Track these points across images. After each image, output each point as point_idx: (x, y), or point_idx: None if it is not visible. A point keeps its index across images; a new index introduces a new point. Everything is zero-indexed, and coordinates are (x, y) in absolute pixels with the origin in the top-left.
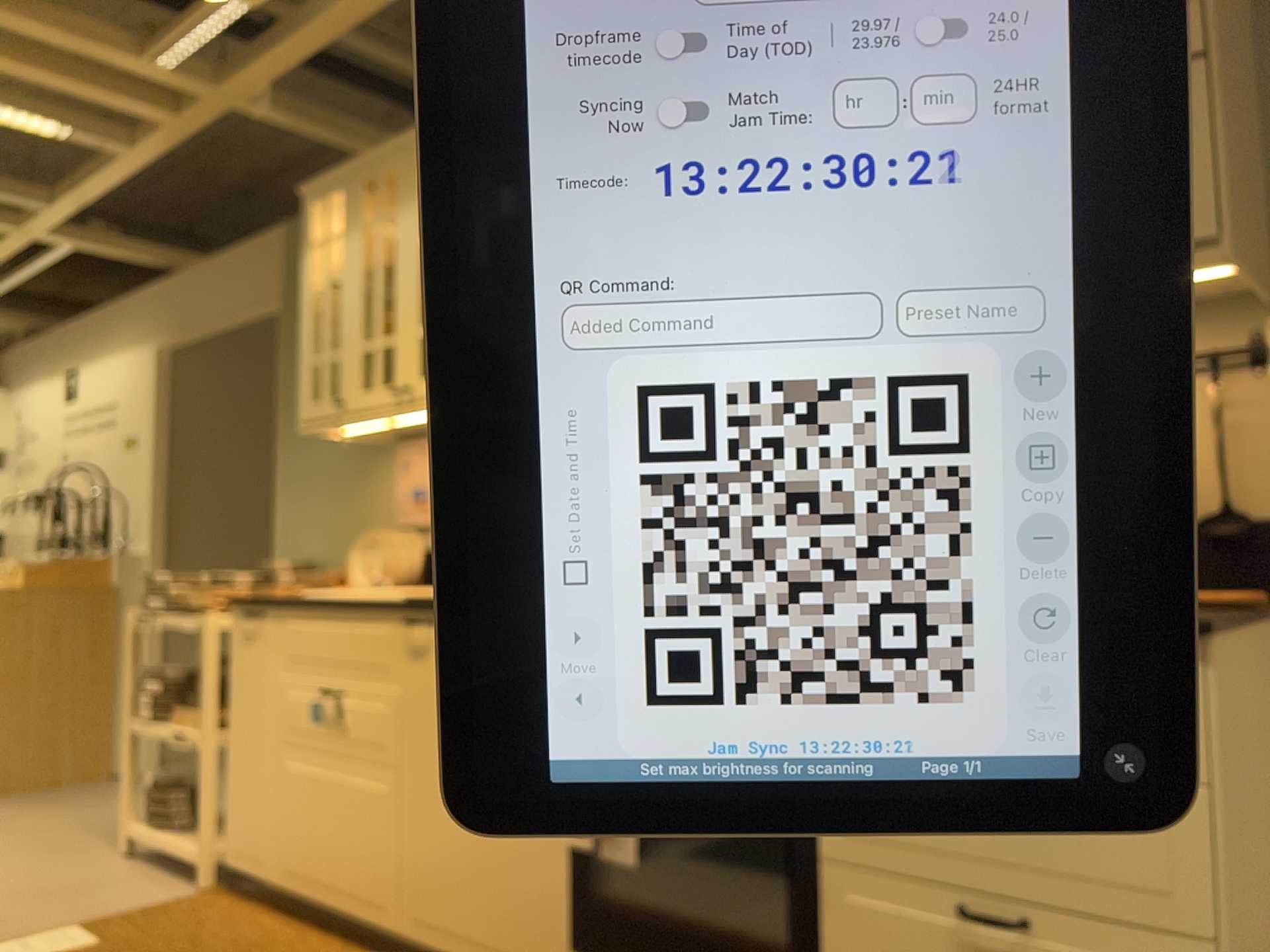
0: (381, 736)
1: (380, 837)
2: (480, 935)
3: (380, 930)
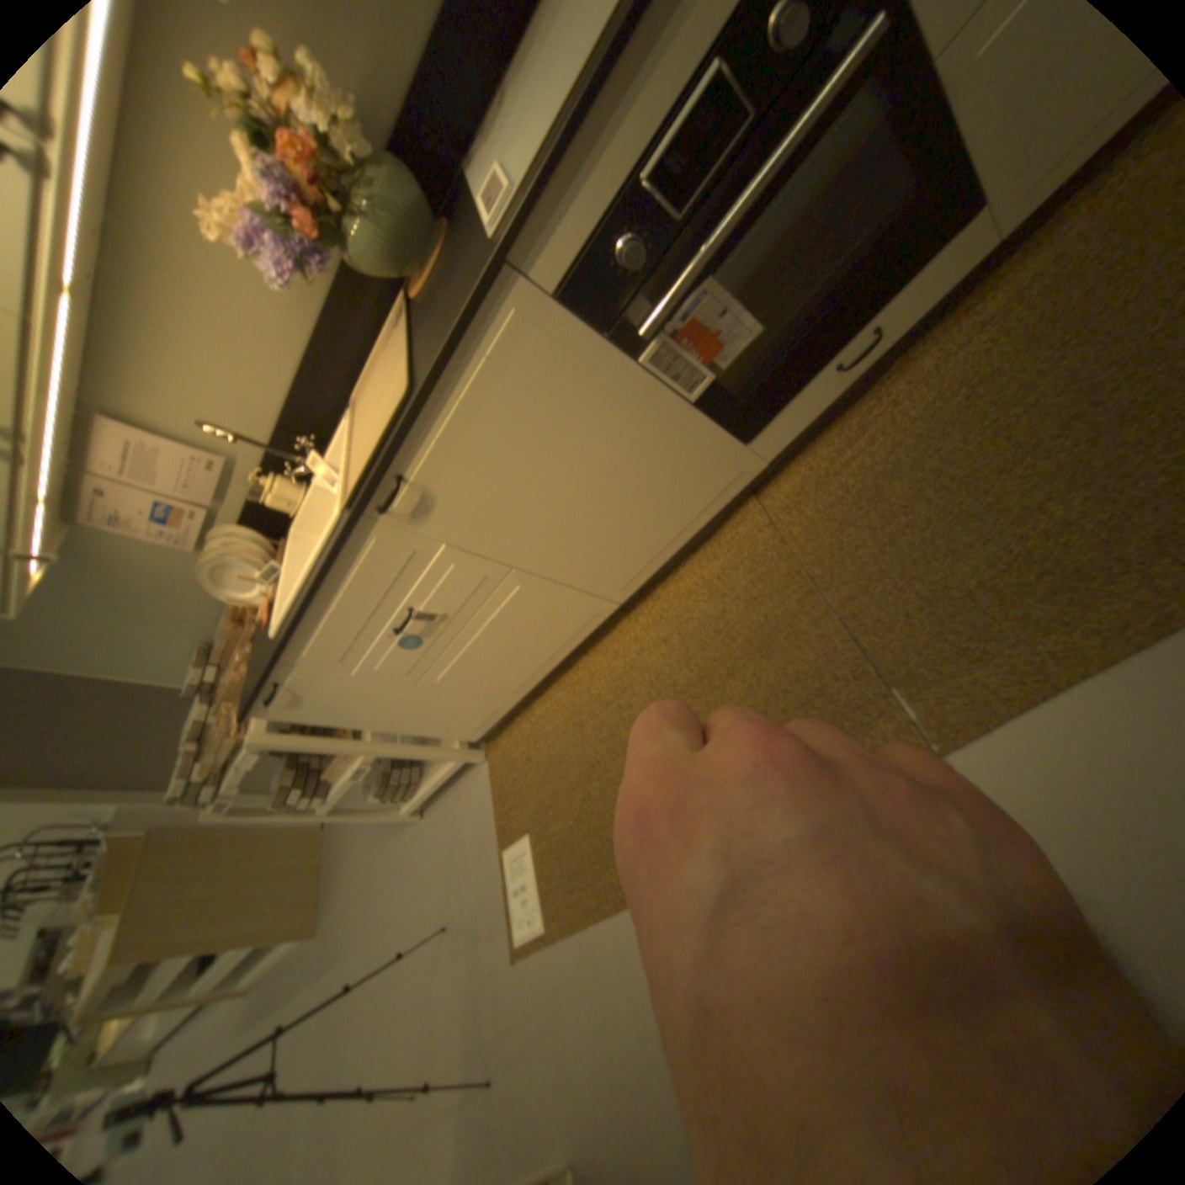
0: (477, 577)
1: (552, 601)
2: (676, 528)
3: (608, 617)
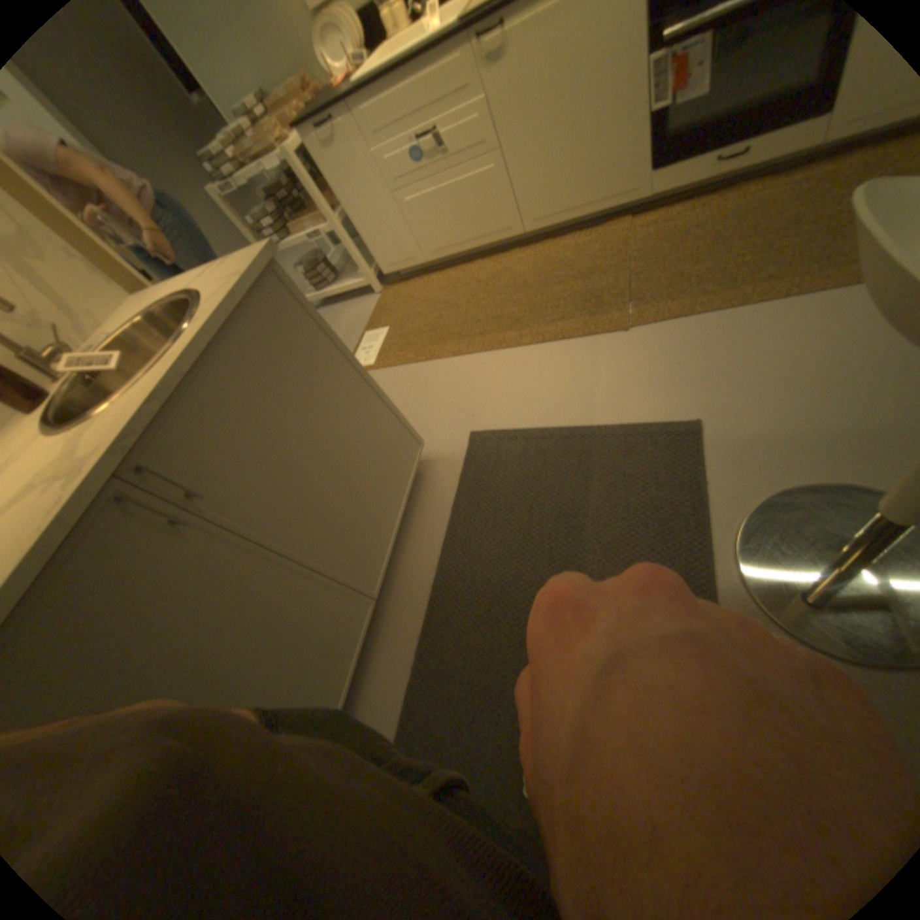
0: (480, 133)
1: (499, 191)
2: (586, 196)
3: (513, 235)
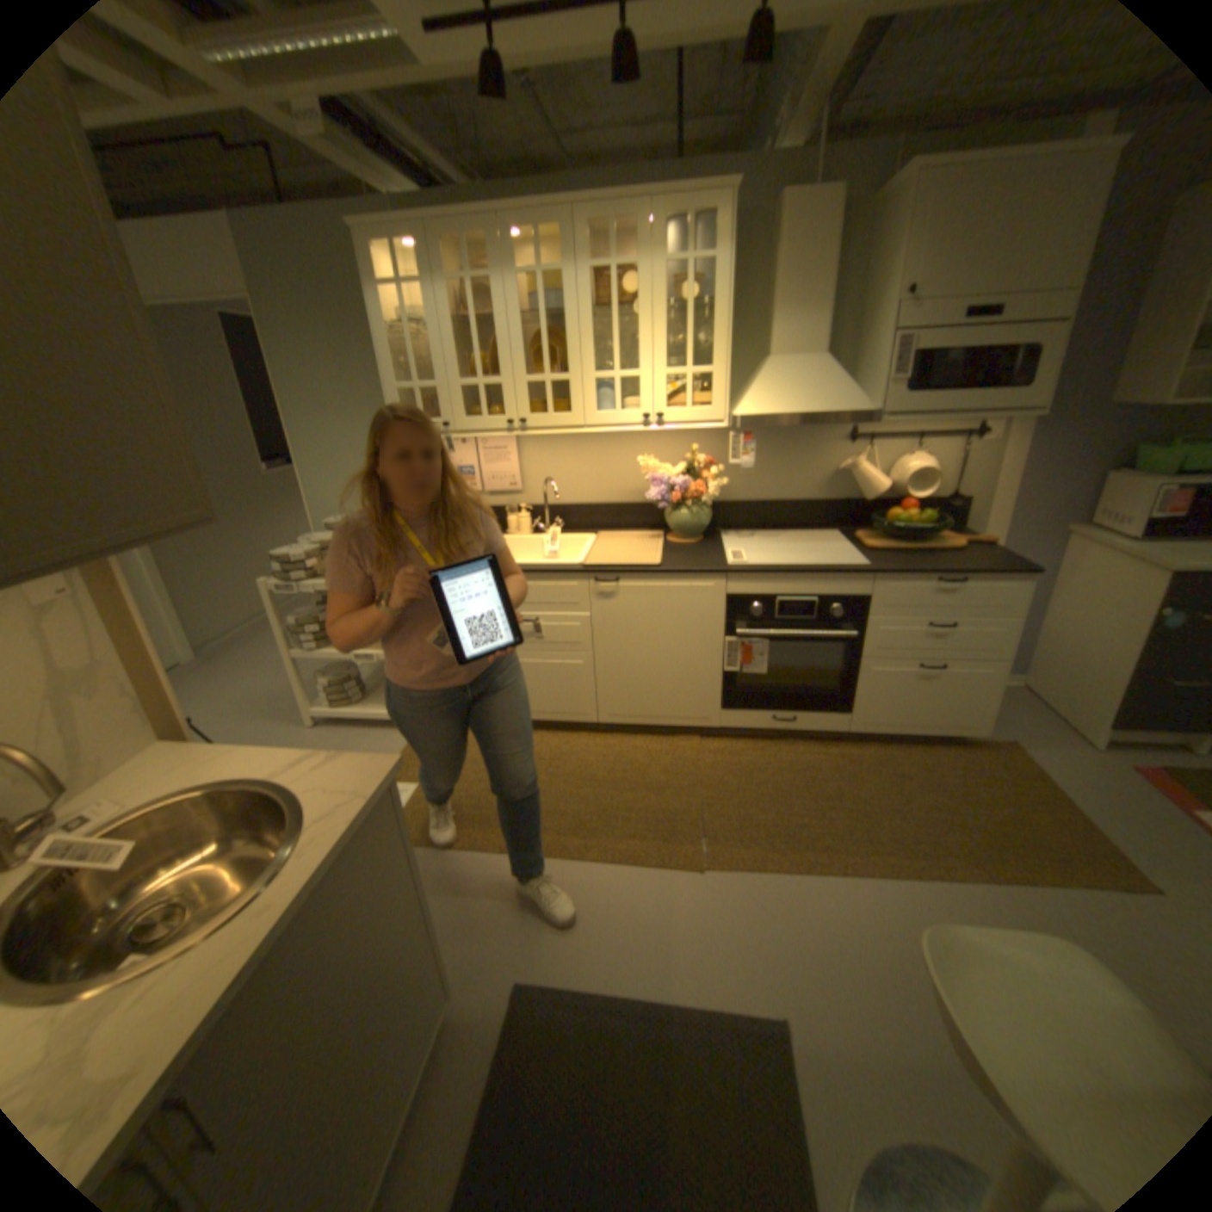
0: (578, 639)
1: (581, 684)
2: (662, 713)
3: (585, 722)
